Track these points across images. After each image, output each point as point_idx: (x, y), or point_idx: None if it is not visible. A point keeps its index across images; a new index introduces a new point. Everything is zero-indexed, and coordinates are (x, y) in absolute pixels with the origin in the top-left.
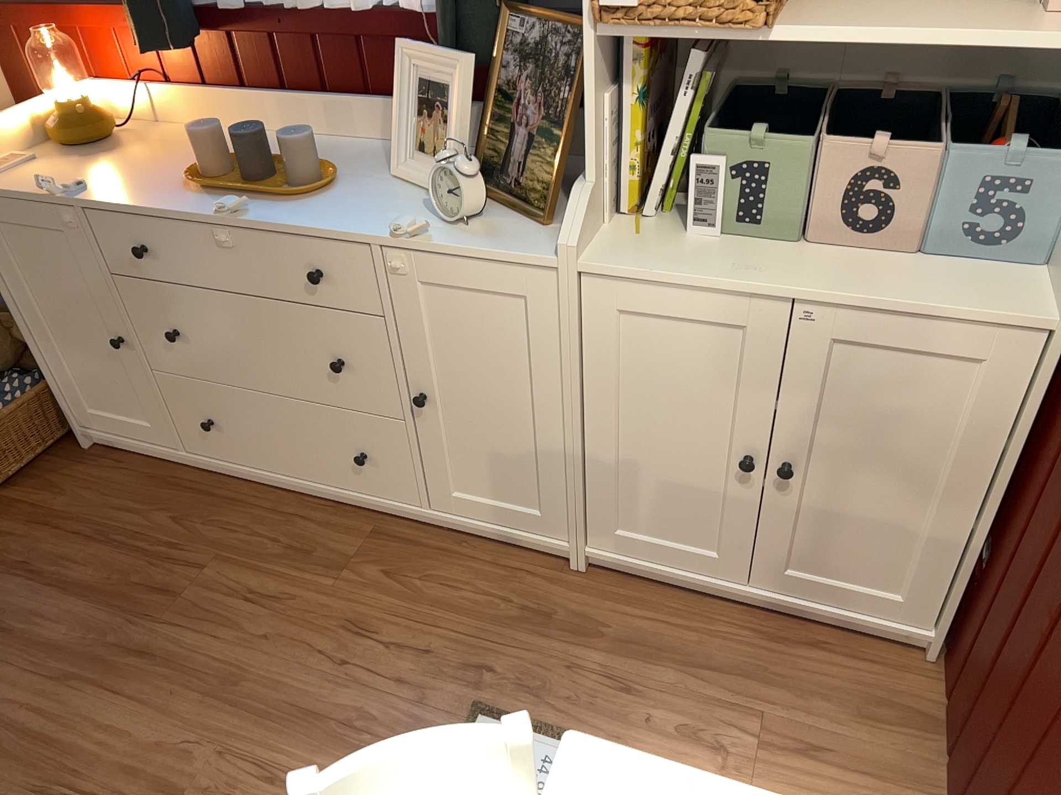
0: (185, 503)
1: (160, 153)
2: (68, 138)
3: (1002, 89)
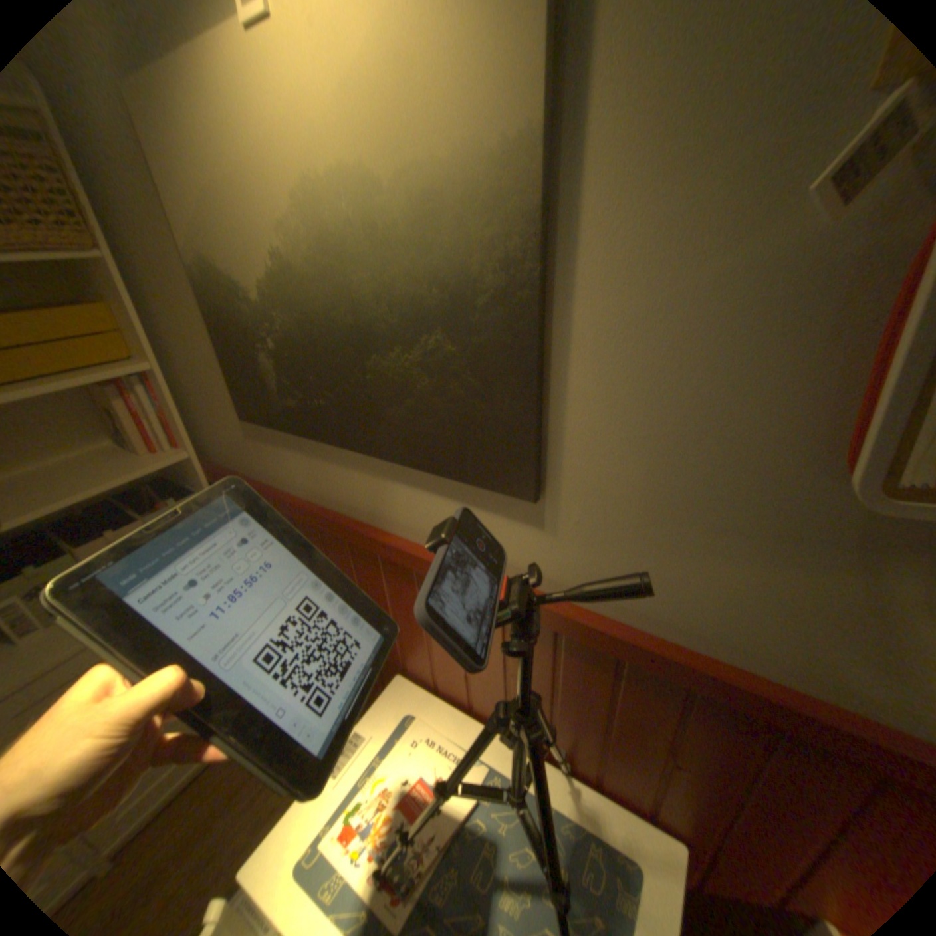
0: None
1: None
2: None
3: (135, 486)
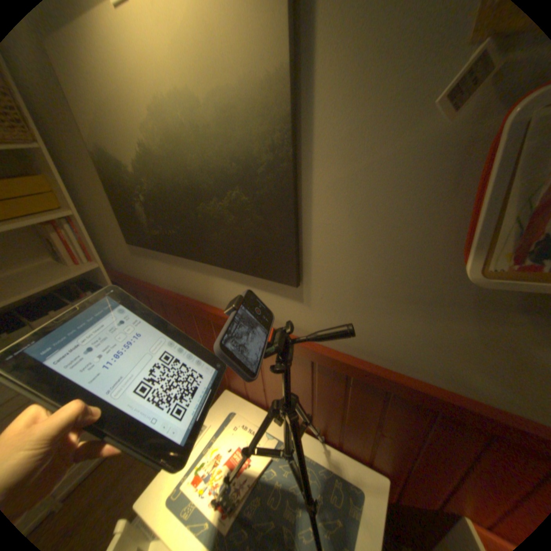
0: None
1: None
2: None
3: (67, 284)
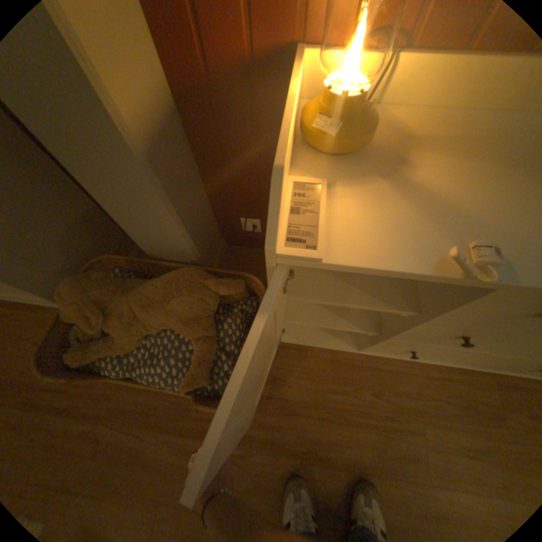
0: (370, 380)
1: (467, 160)
2: (354, 148)
3: None
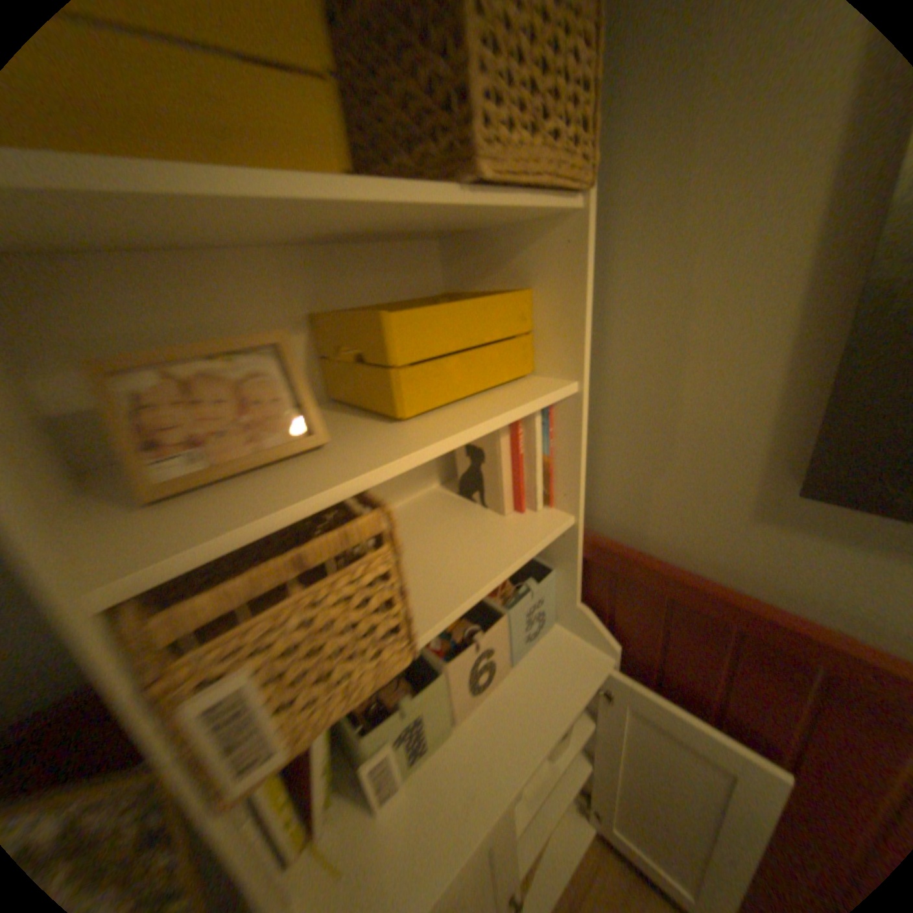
0: None
1: None
2: None
3: None
